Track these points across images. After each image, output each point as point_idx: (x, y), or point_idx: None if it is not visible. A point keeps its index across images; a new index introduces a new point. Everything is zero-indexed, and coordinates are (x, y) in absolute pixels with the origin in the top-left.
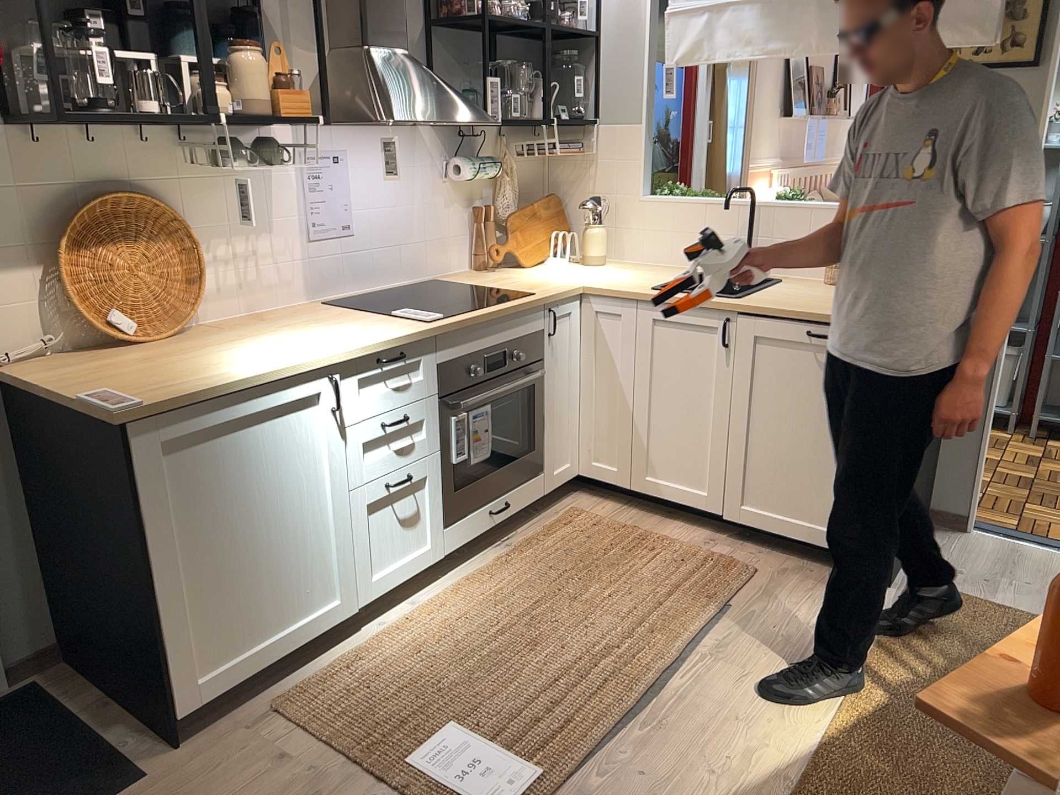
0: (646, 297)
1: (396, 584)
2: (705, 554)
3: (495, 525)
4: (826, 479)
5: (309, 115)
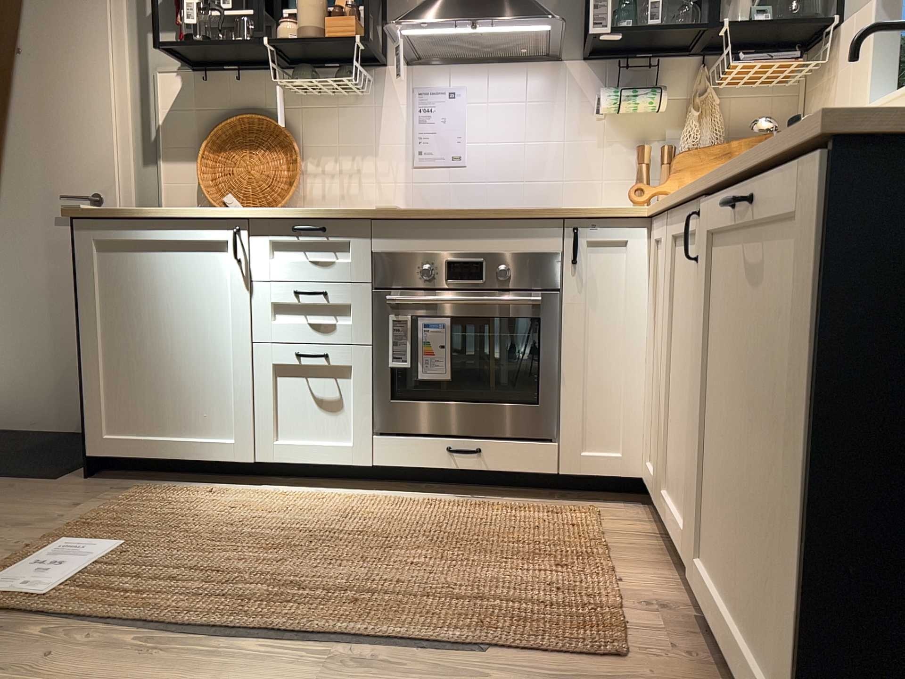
0: (667, 206)
1: (301, 461)
2: (603, 606)
3: (455, 467)
4: (757, 532)
5: (351, 37)
